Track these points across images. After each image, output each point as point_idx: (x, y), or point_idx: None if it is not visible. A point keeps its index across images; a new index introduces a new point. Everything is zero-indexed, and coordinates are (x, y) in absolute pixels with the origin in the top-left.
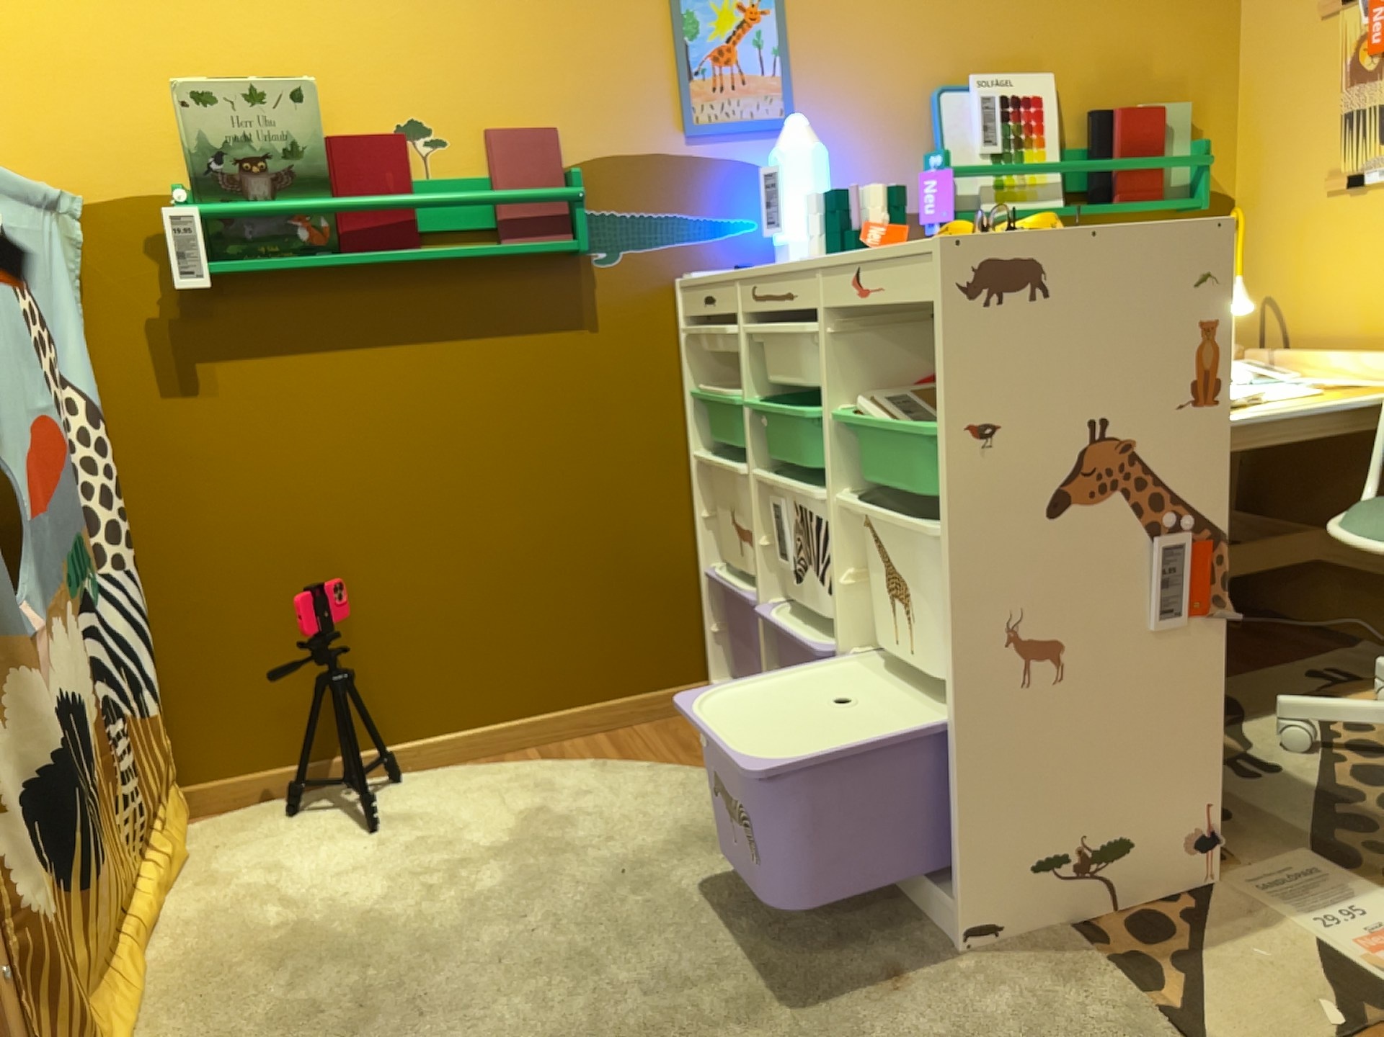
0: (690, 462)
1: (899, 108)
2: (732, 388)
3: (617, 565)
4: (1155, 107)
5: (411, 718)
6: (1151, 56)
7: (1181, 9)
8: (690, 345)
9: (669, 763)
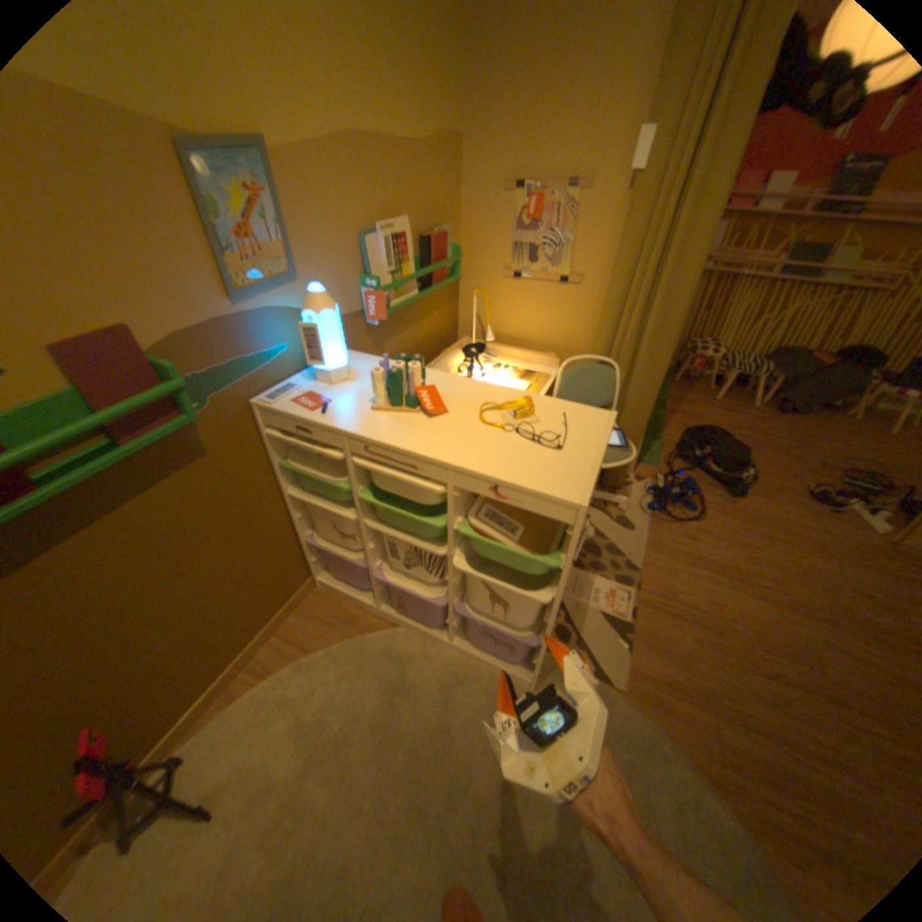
0: (282, 493)
1: (346, 248)
2: (315, 462)
3: (258, 565)
4: (443, 230)
5: (166, 722)
6: (436, 198)
7: (445, 169)
8: (271, 437)
9: (329, 638)
